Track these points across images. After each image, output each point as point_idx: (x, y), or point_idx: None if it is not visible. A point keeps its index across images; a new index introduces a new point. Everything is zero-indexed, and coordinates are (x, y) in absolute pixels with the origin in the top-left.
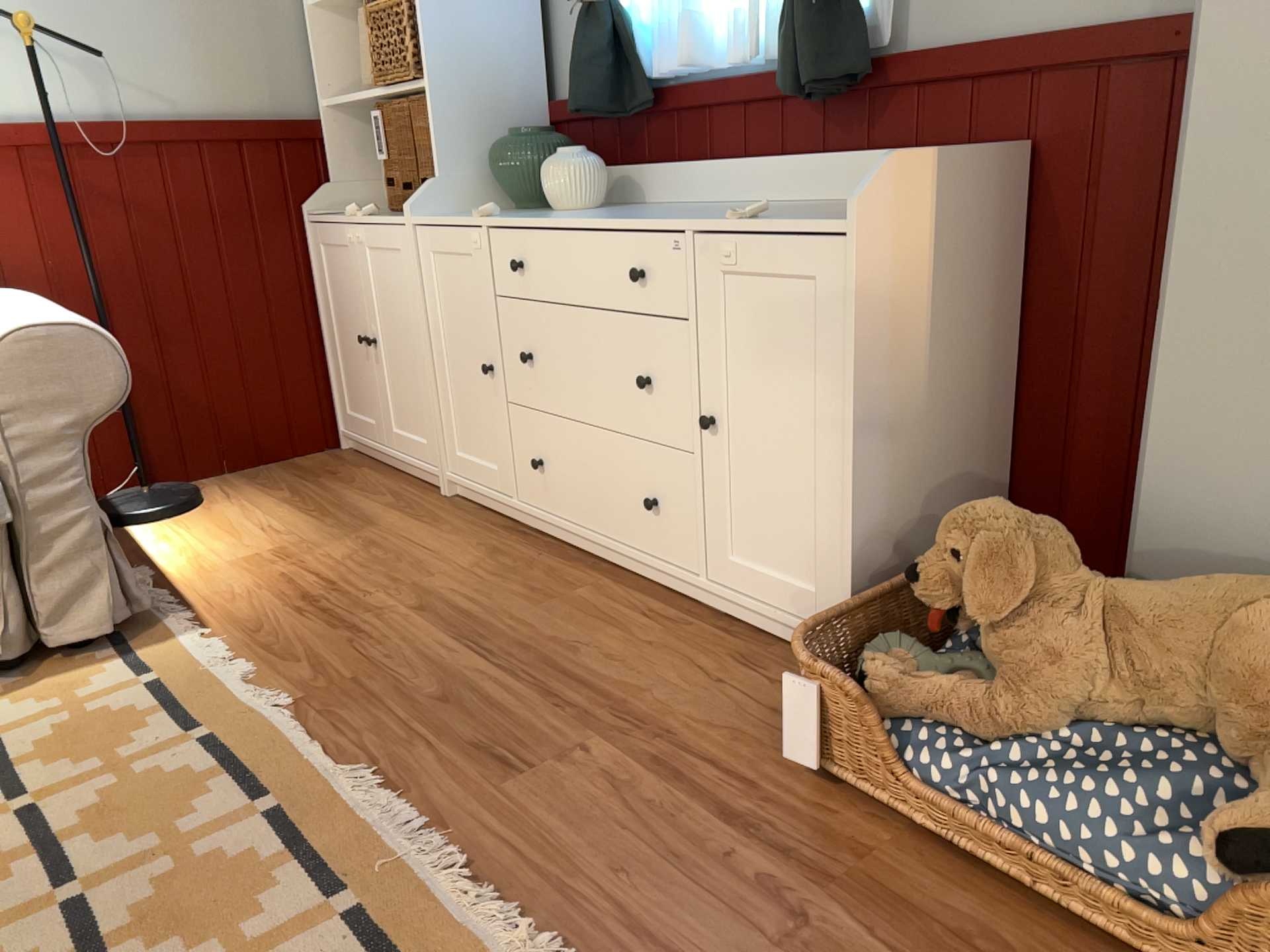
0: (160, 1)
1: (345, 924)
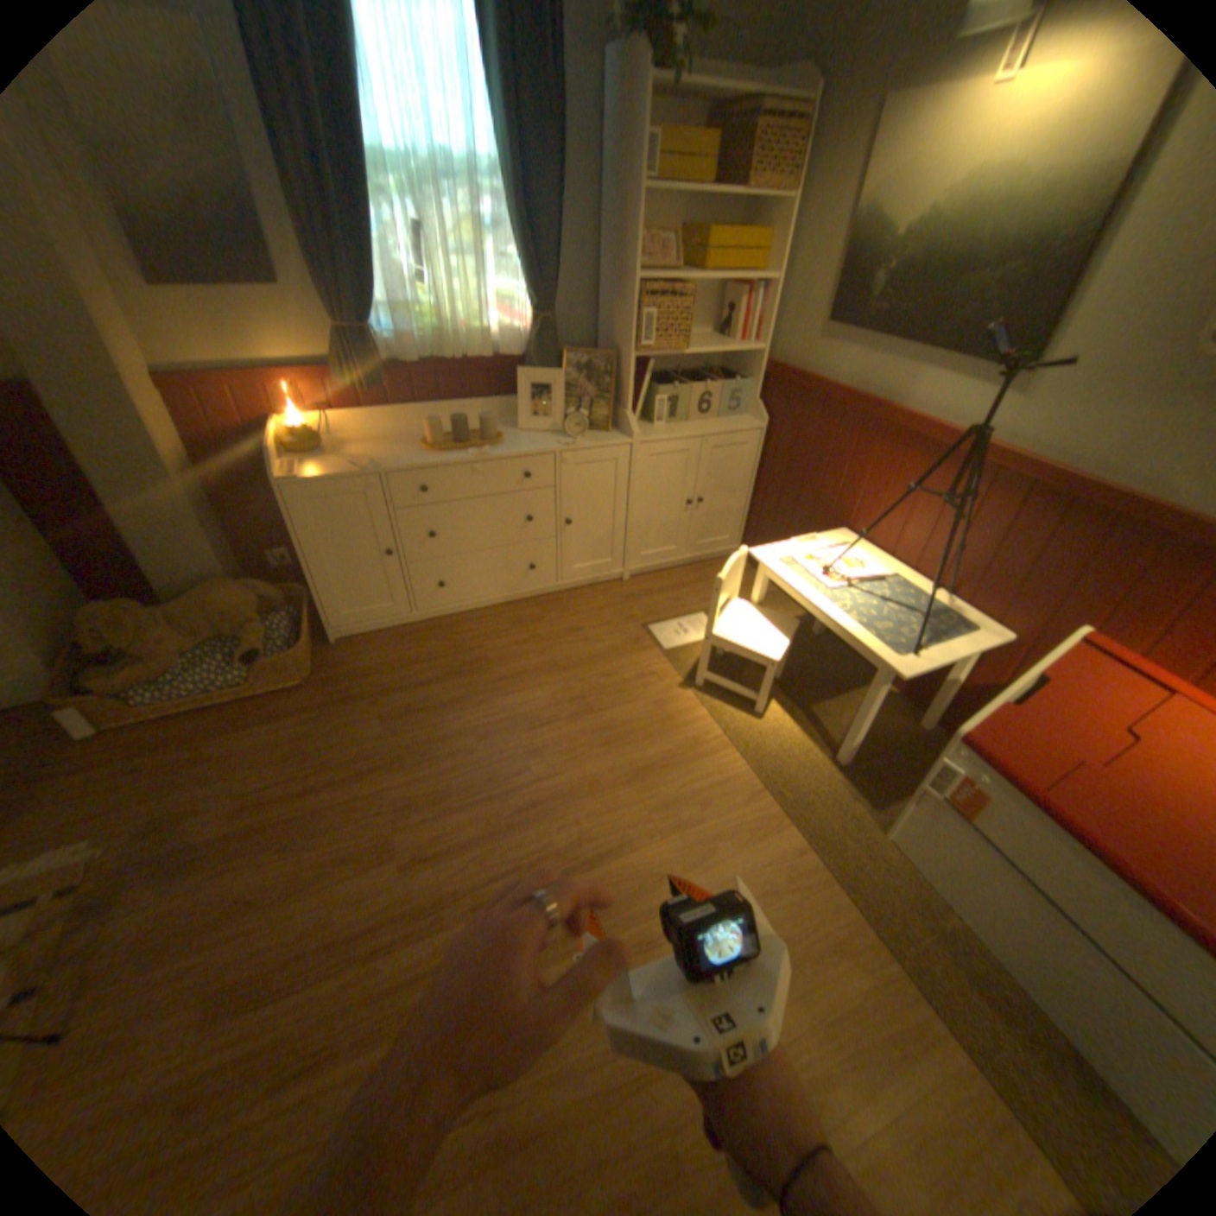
0: None
1: None
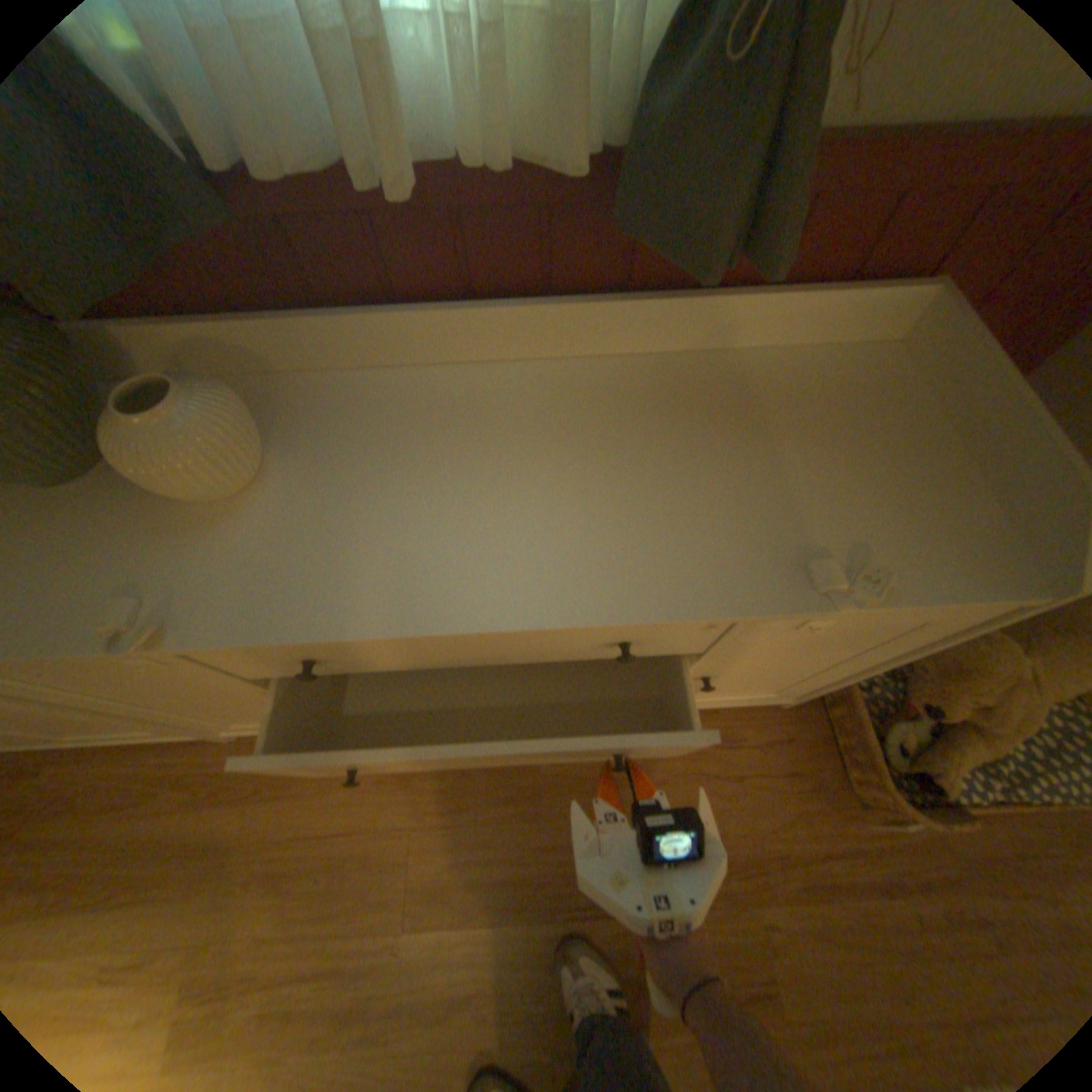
0: None
1: None
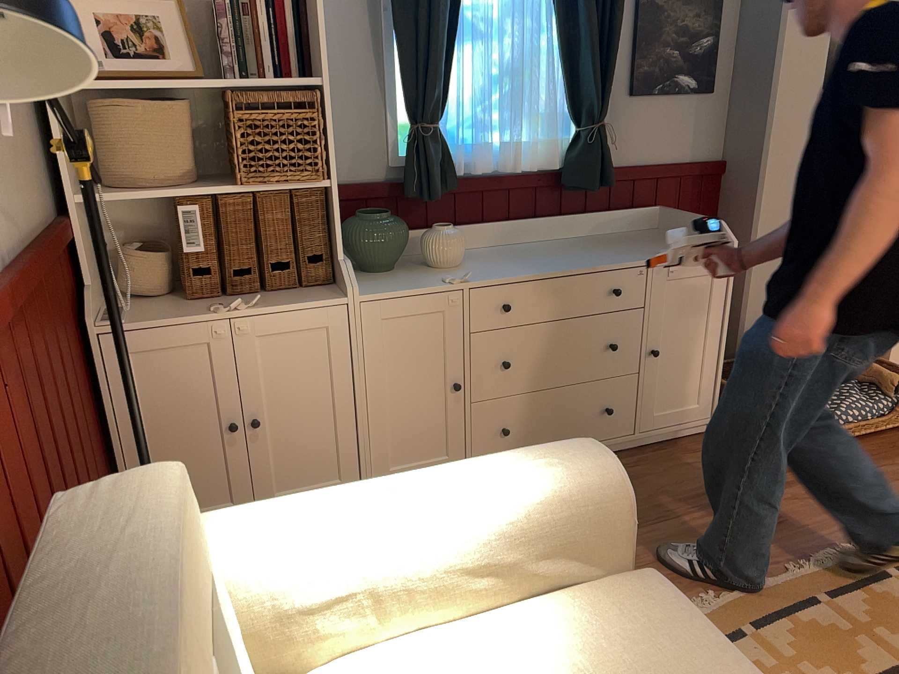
0: None
1: None
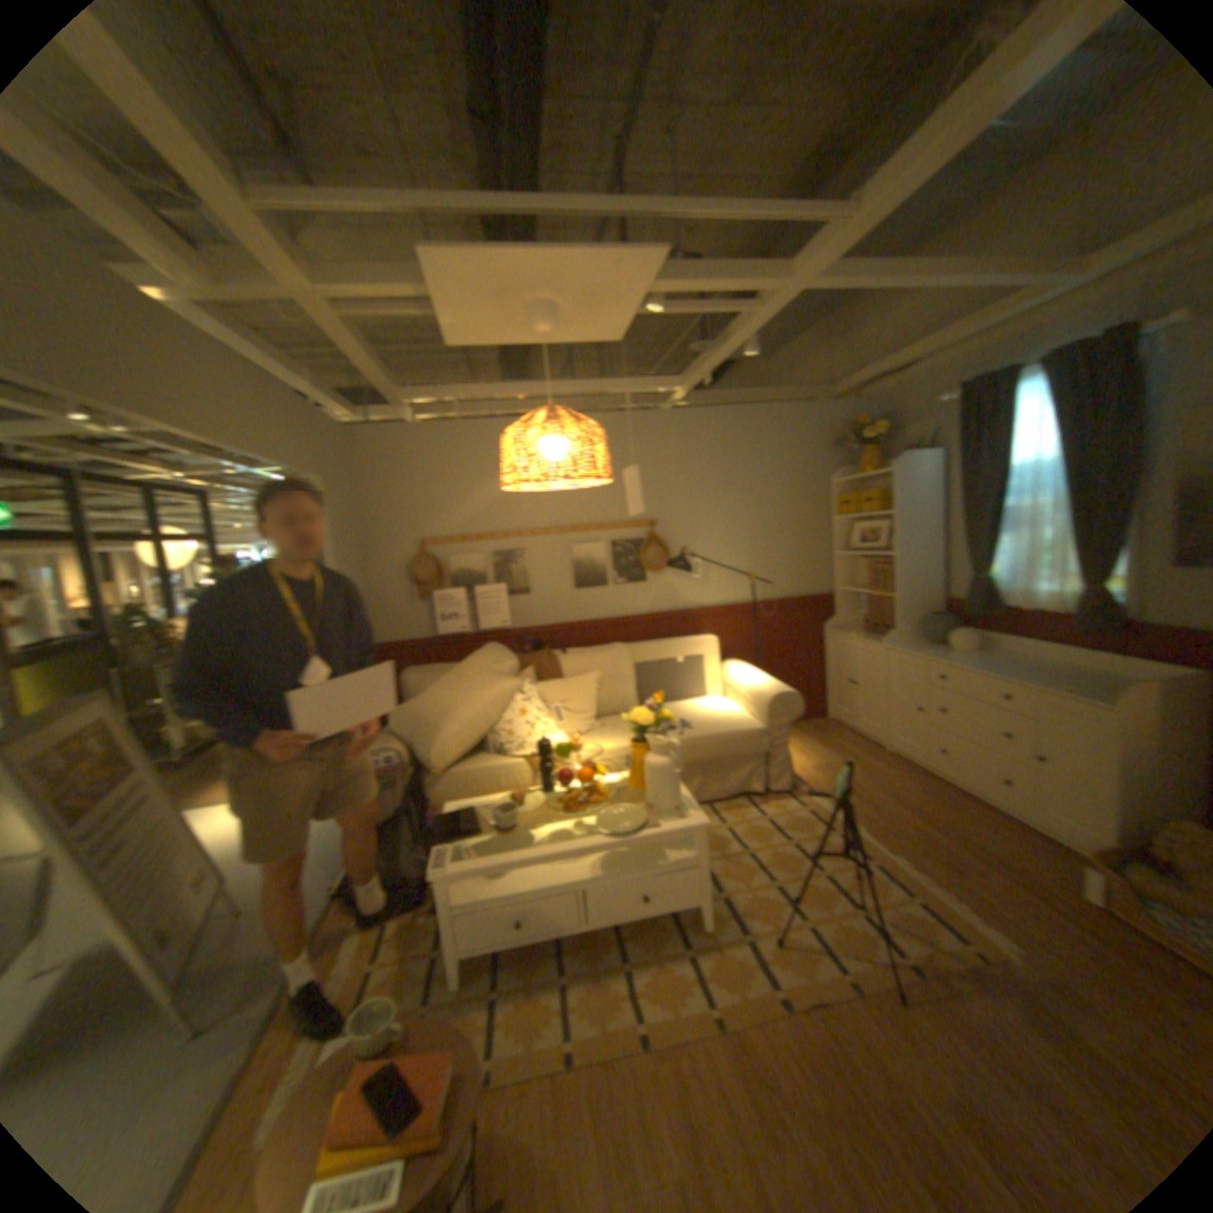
0: (784, 558)
1: (922, 909)
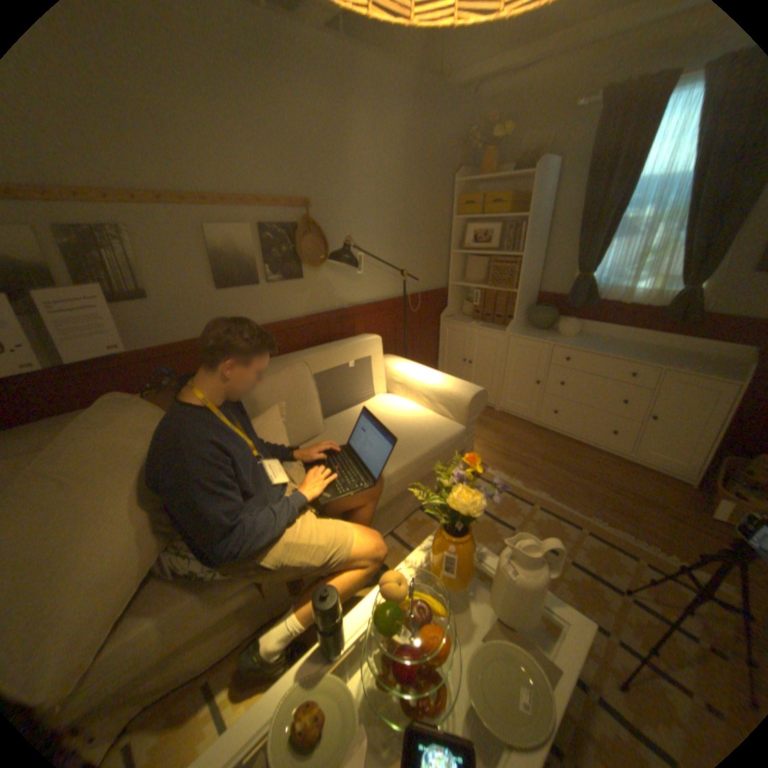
0: (418, 254)
1: (651, 569)
